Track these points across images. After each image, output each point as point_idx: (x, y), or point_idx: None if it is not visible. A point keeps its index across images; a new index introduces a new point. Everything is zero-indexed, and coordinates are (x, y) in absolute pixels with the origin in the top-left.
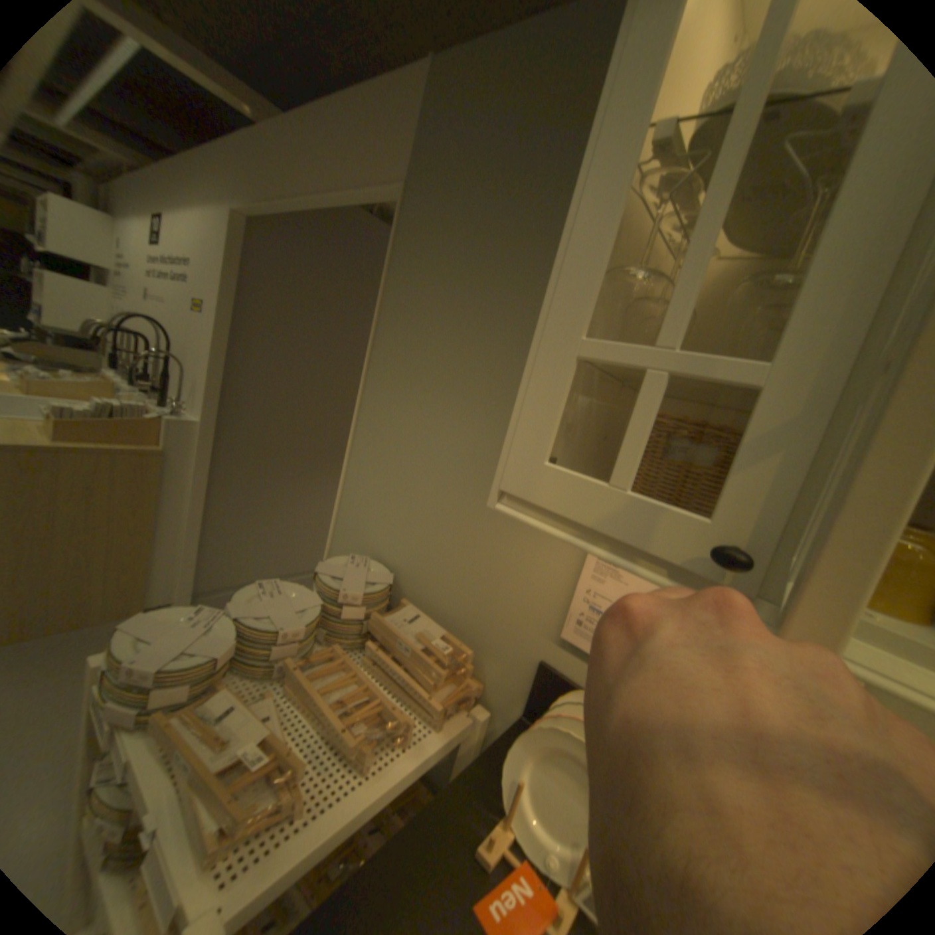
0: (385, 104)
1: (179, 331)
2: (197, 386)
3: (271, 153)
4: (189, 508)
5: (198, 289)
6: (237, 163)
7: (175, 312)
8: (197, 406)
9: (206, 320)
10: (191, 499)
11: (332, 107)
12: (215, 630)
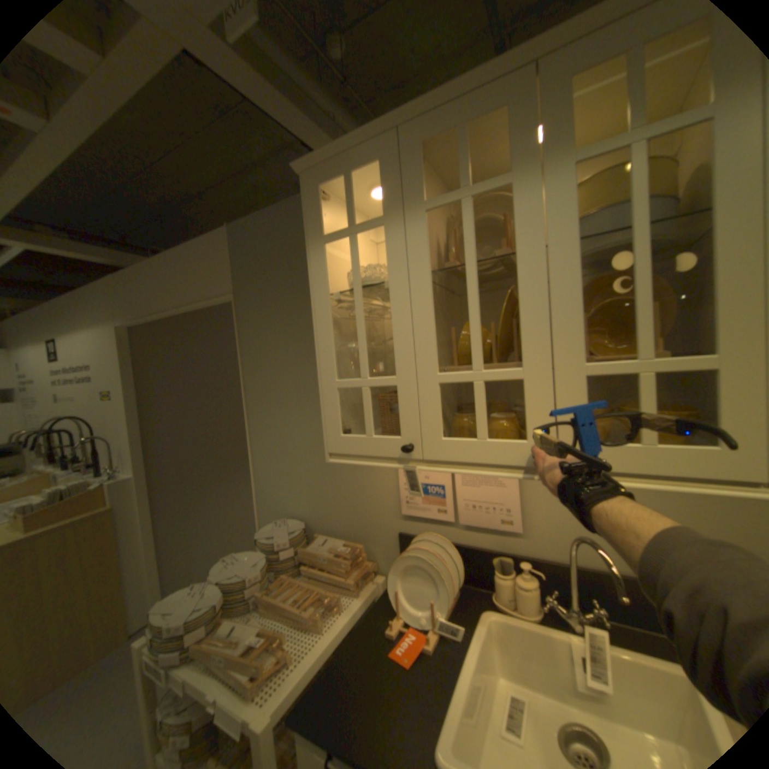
0: (205, 251)
1: (94, 418)
2: (122, 452)
3: (136, 287)
4: (143, 543)
5: (102, 385)
6: (110, 297)
7: (87, 405)
8: (126, 466)
9: (116, 404)
10: (142, 536)
11: (171, 256)
12: (206, 593)
